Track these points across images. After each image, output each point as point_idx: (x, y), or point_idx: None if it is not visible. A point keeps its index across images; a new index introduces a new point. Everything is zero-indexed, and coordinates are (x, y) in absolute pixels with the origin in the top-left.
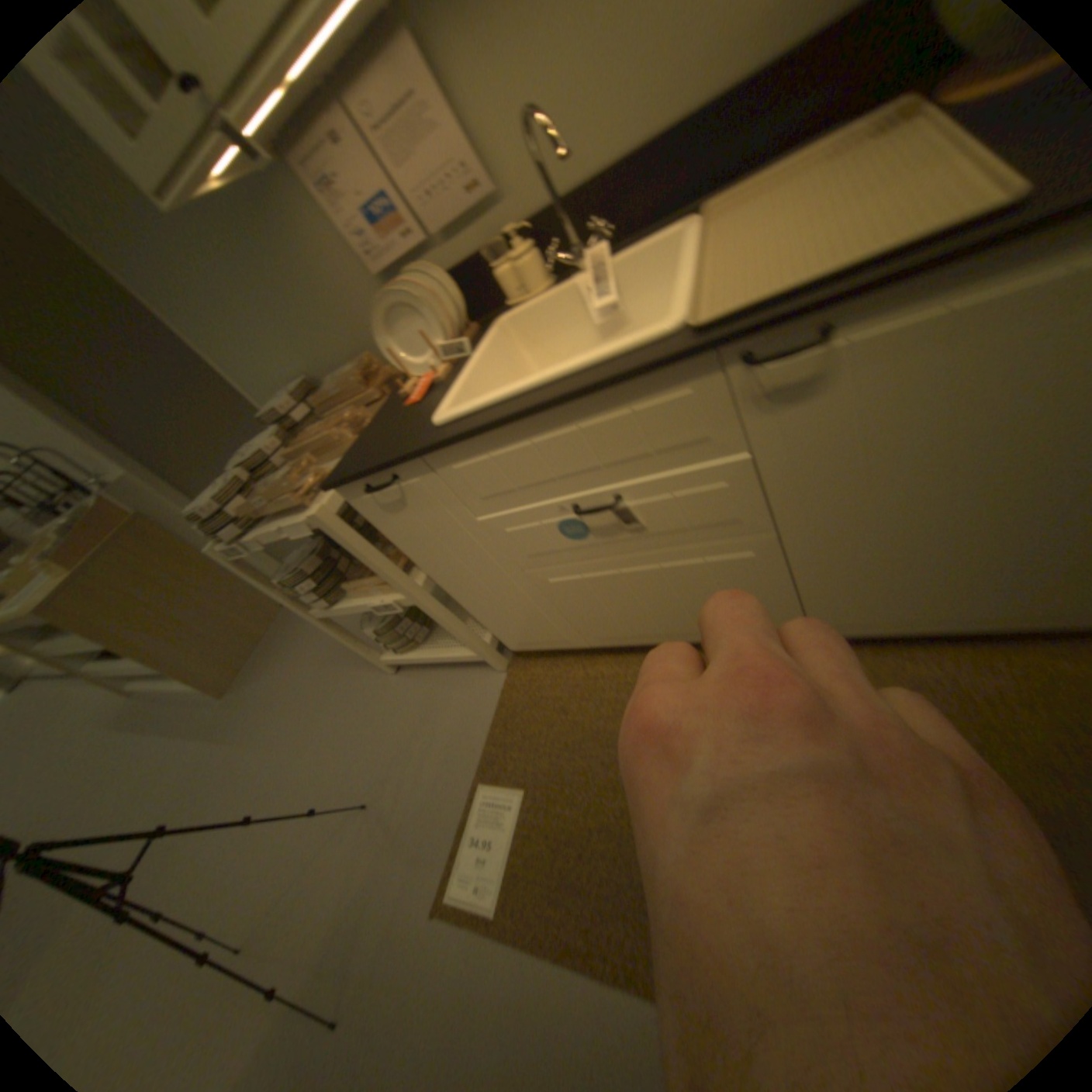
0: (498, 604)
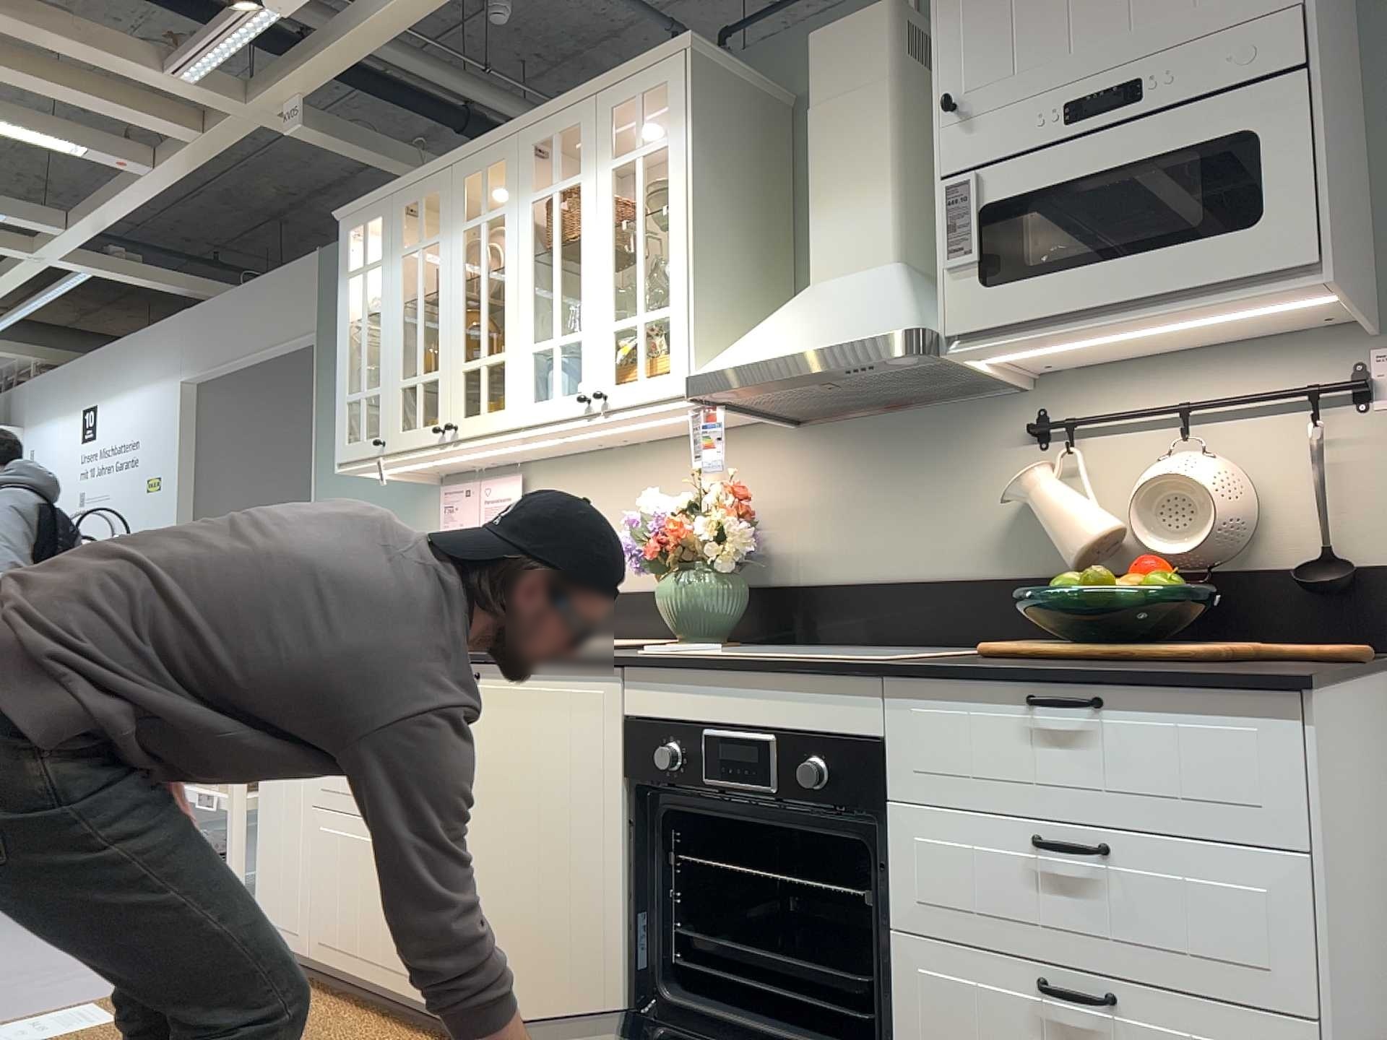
0: (278, 843)
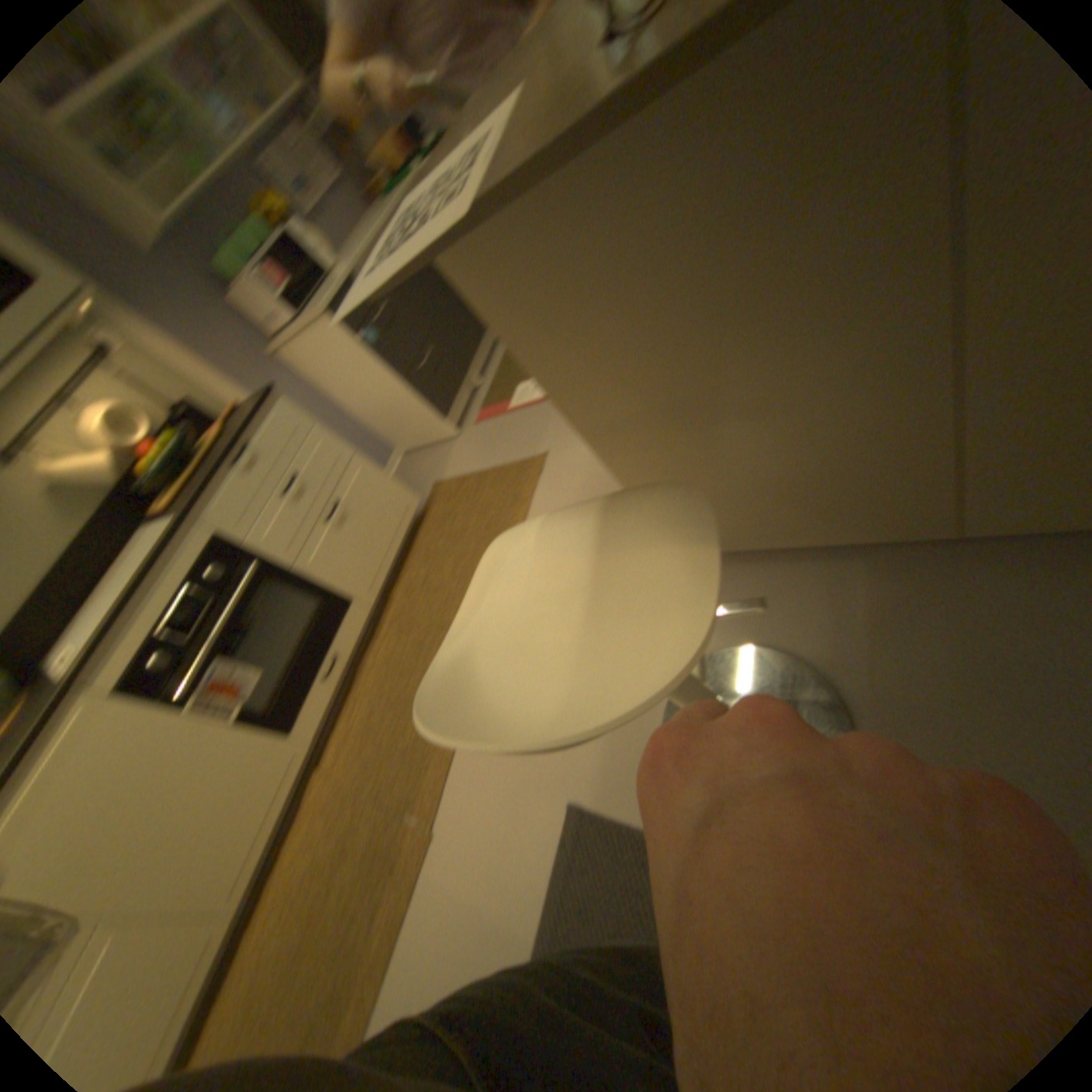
0: None
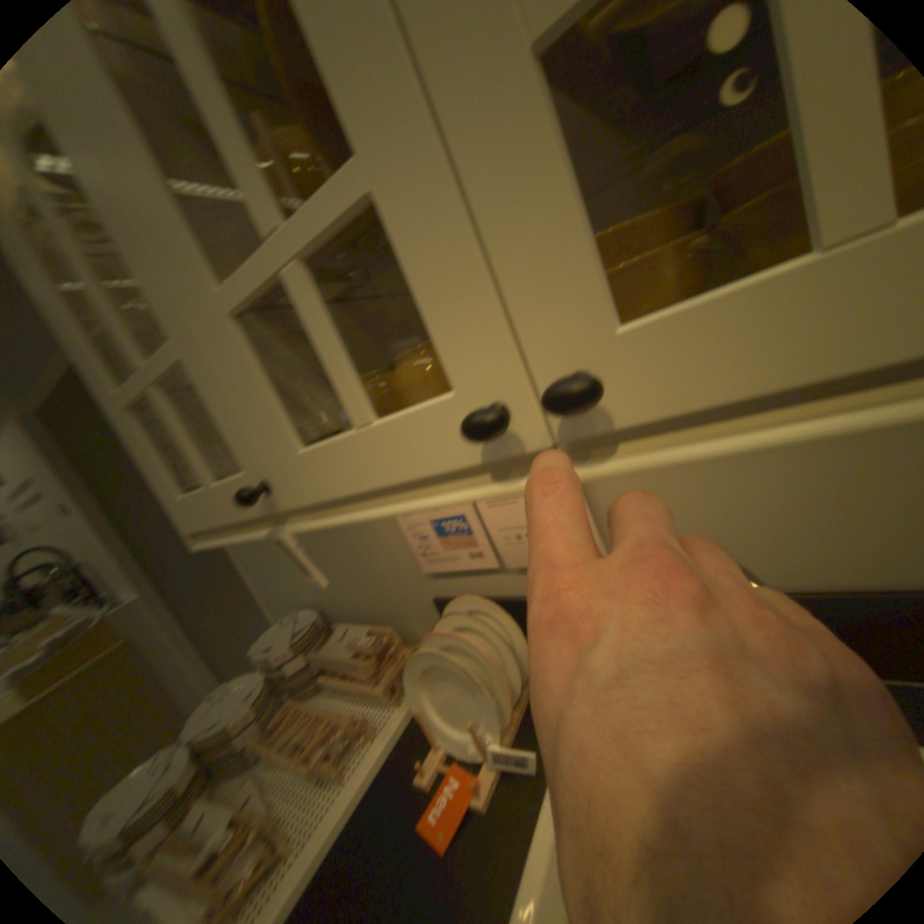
0: None
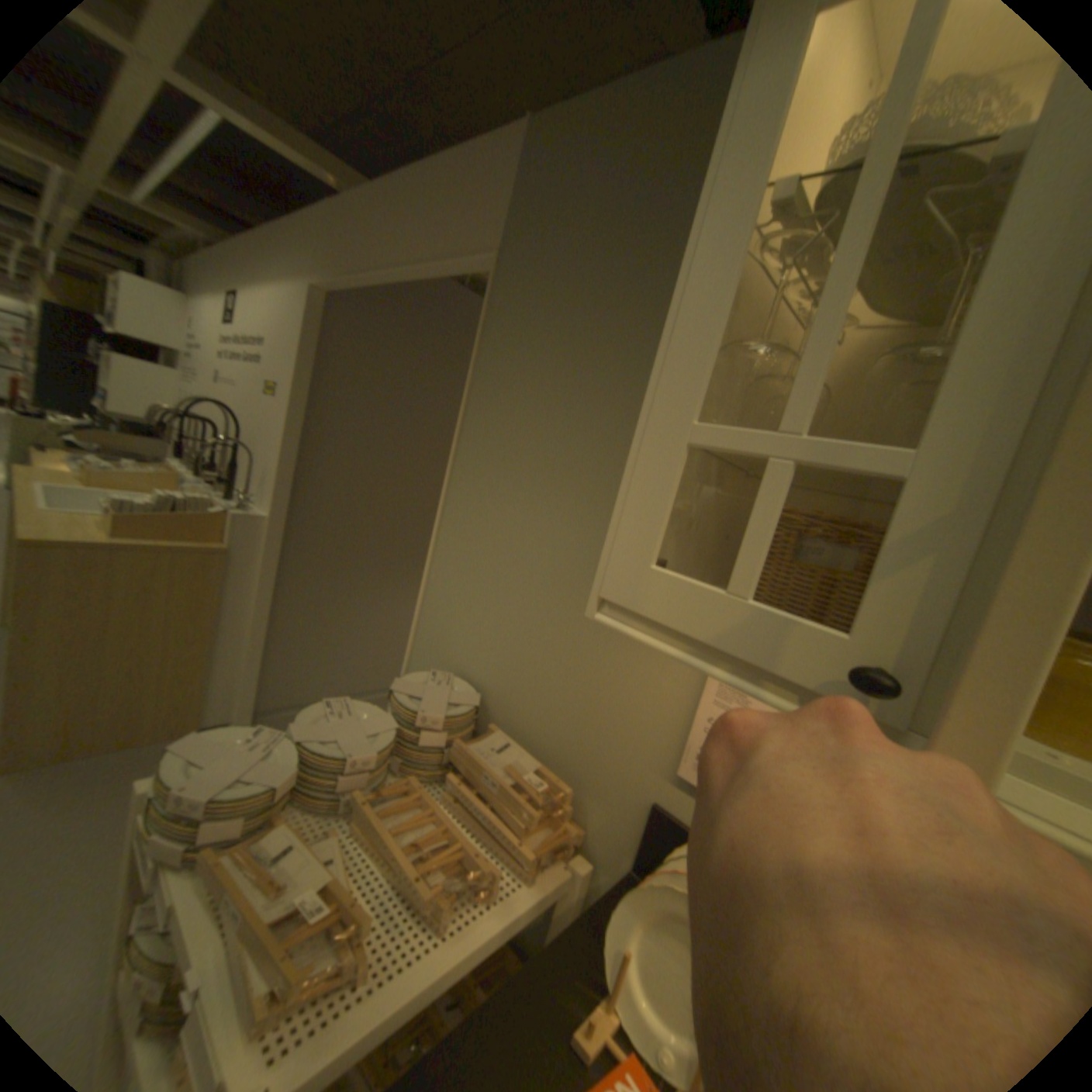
0: None
